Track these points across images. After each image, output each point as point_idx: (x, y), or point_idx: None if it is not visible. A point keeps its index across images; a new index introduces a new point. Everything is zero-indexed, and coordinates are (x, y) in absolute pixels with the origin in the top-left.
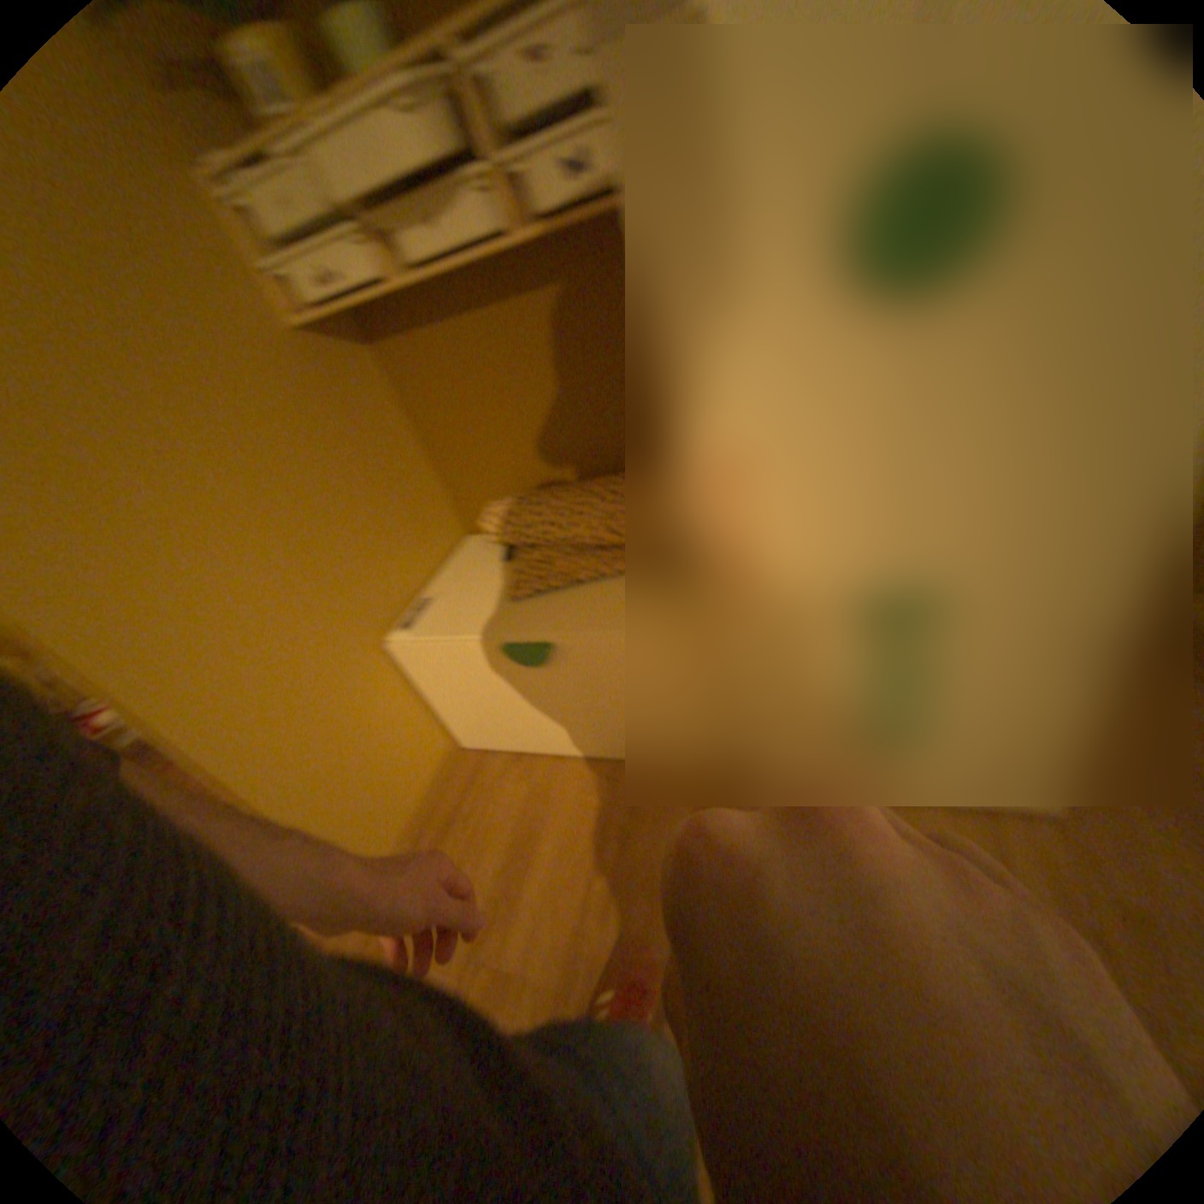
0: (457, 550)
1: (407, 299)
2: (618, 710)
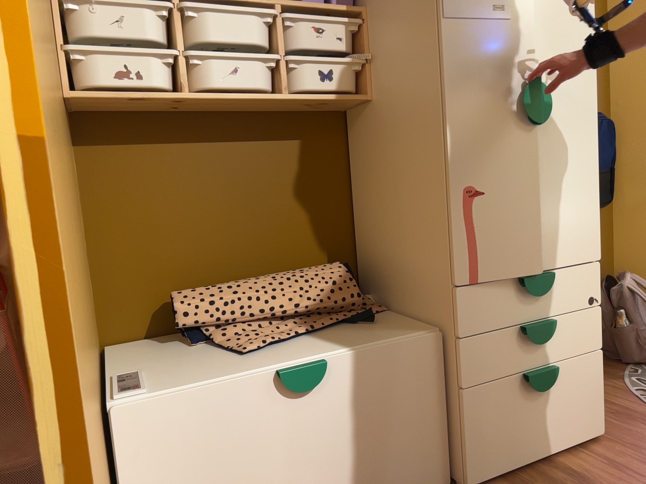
0: (104, 354)
1: (135, 122)
2: (362, 441)
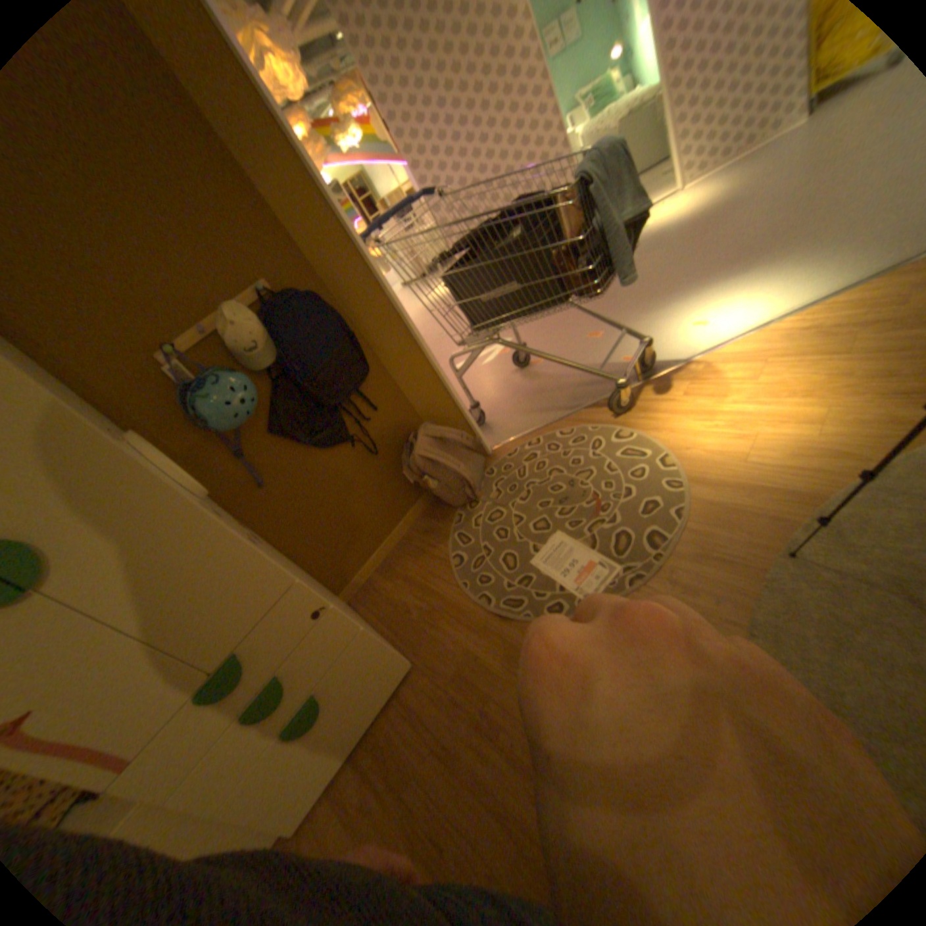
0: None
1: None
2: None
